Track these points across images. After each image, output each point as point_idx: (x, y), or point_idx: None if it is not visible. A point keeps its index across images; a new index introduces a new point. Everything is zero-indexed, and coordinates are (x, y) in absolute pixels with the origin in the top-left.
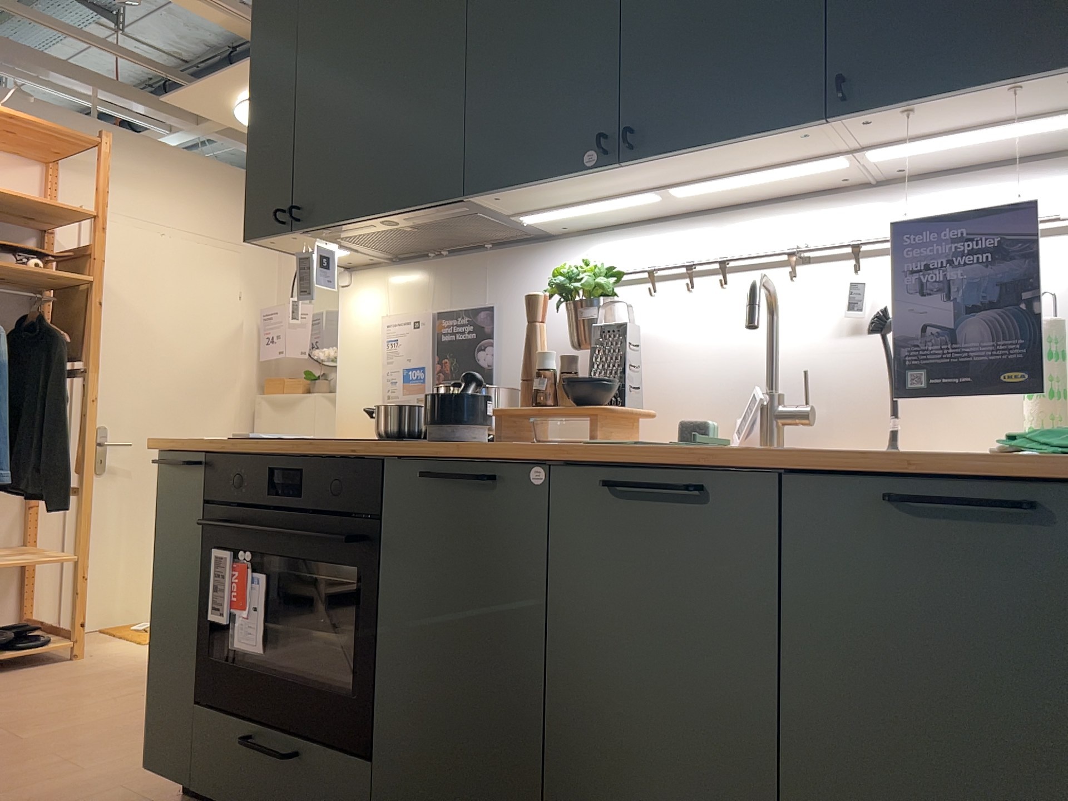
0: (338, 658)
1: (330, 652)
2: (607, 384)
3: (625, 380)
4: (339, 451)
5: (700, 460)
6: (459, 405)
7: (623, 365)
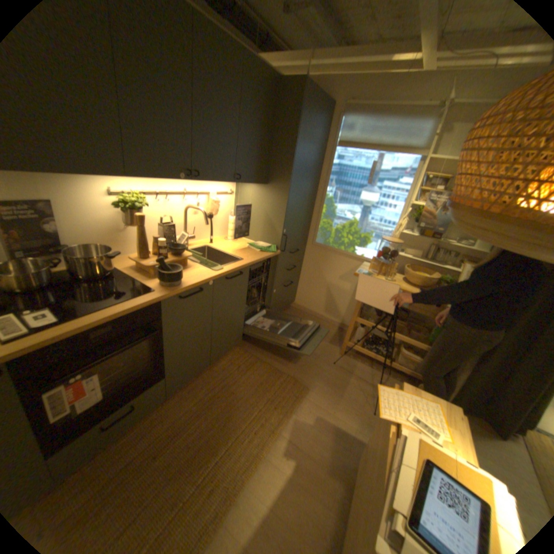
0: (129, 371)
1: (128, 371)
2: (181, 246)
3: (171, 241)
4: (134, 306)
5: (241, 267)
6: (179, 272)
7: (171, 236)
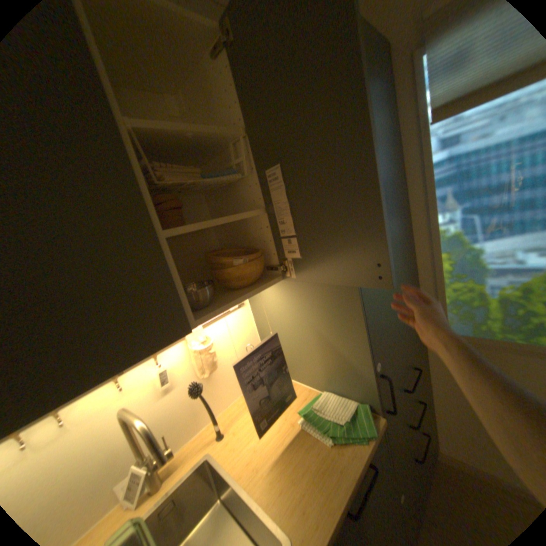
0: None
1: None
2: None
3: None
4: None
5: None
6: None
7: None
